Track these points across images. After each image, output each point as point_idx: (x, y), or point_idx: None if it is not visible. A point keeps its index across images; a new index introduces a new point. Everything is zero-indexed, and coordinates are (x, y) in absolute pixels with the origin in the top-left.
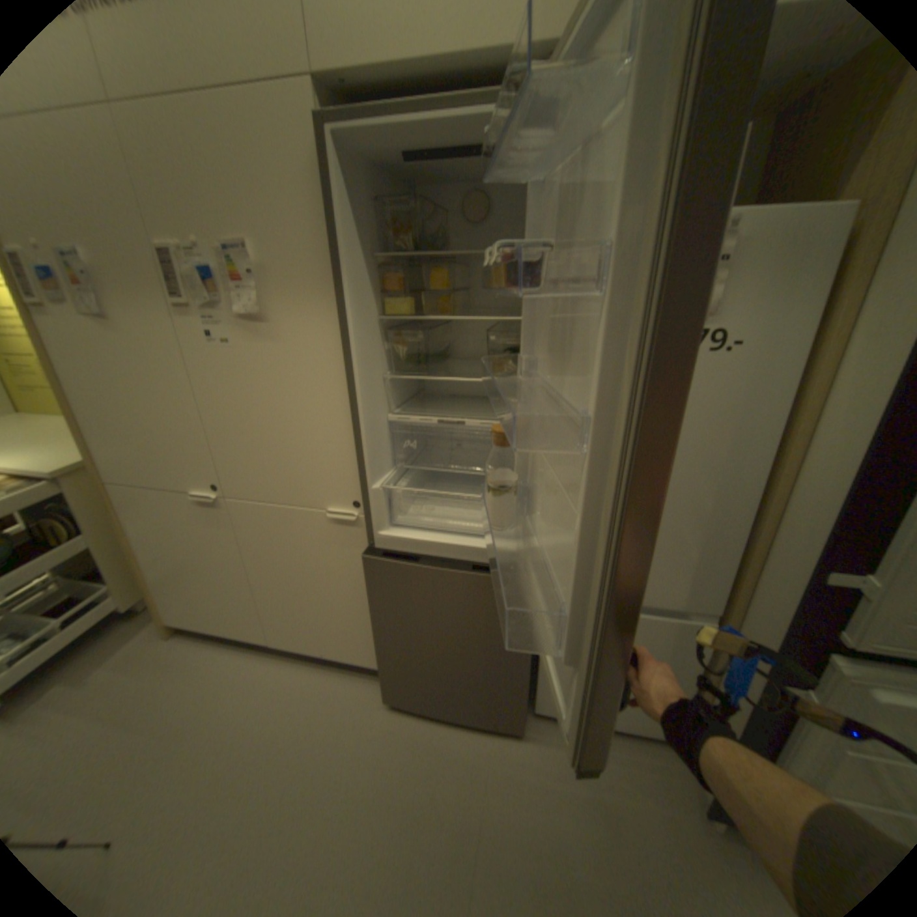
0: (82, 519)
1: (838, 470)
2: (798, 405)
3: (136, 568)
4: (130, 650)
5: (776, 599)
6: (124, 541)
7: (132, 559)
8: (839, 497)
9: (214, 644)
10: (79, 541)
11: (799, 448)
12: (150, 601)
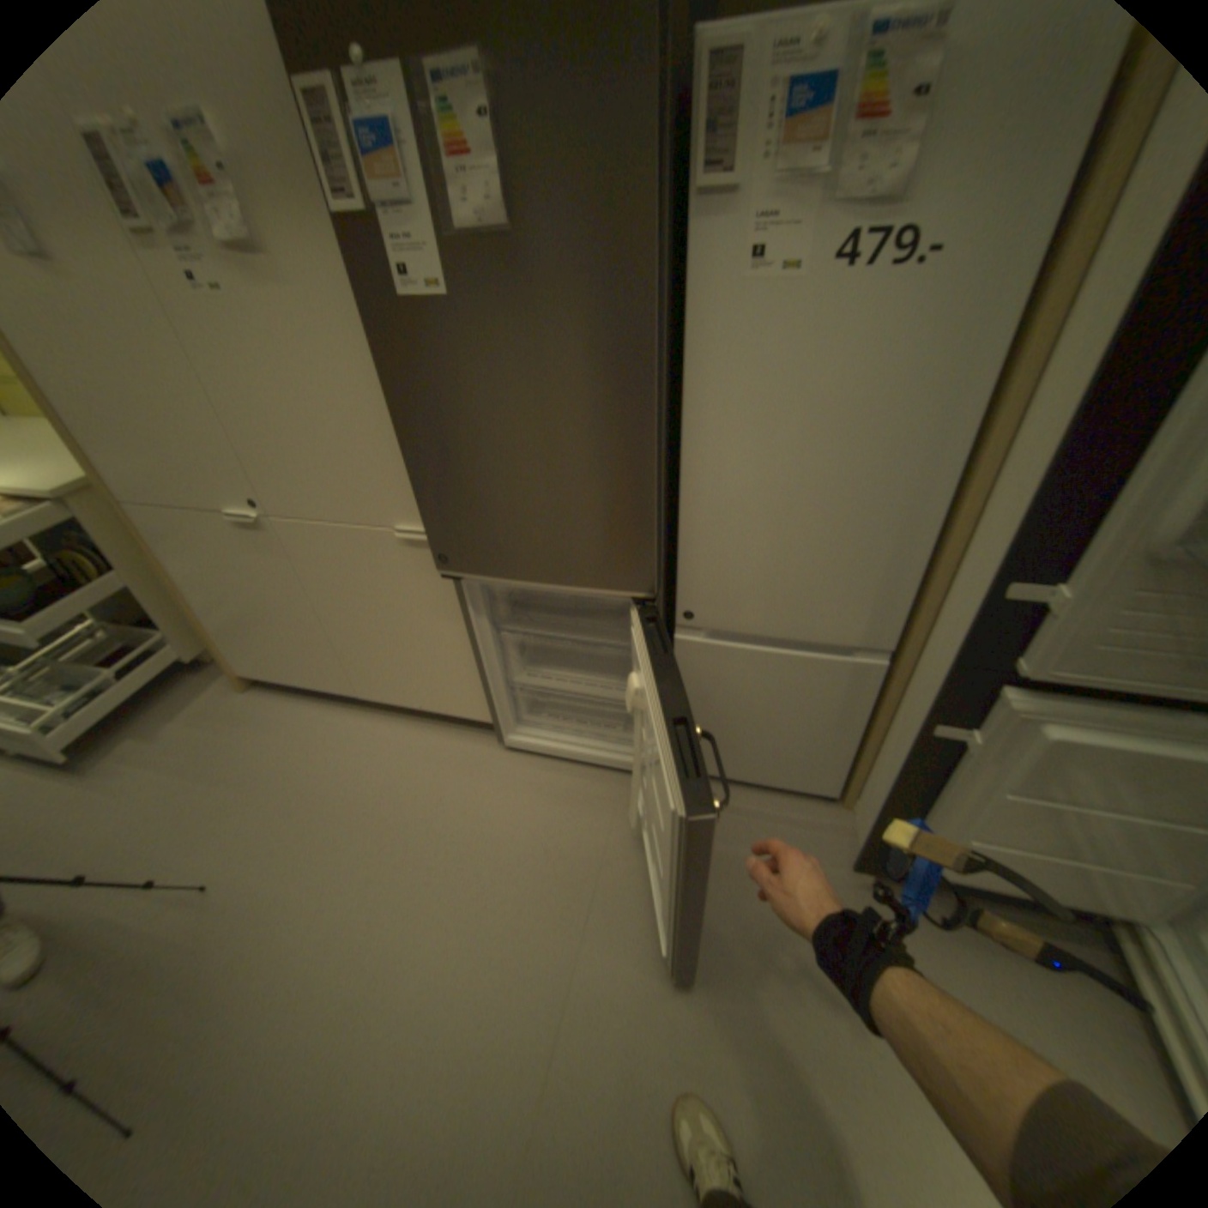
0: (110, 550)
1: (1051, 442)
2: (1019, 349)
3: (187, 608)
4: (203, 702)
5: (955, 625)
6: (165, 575)
7: (180, 597)
8: (1045, 481)
9: (299, 696)
10: (114, 577)
11: (1012, 416)
12: (214, 647)
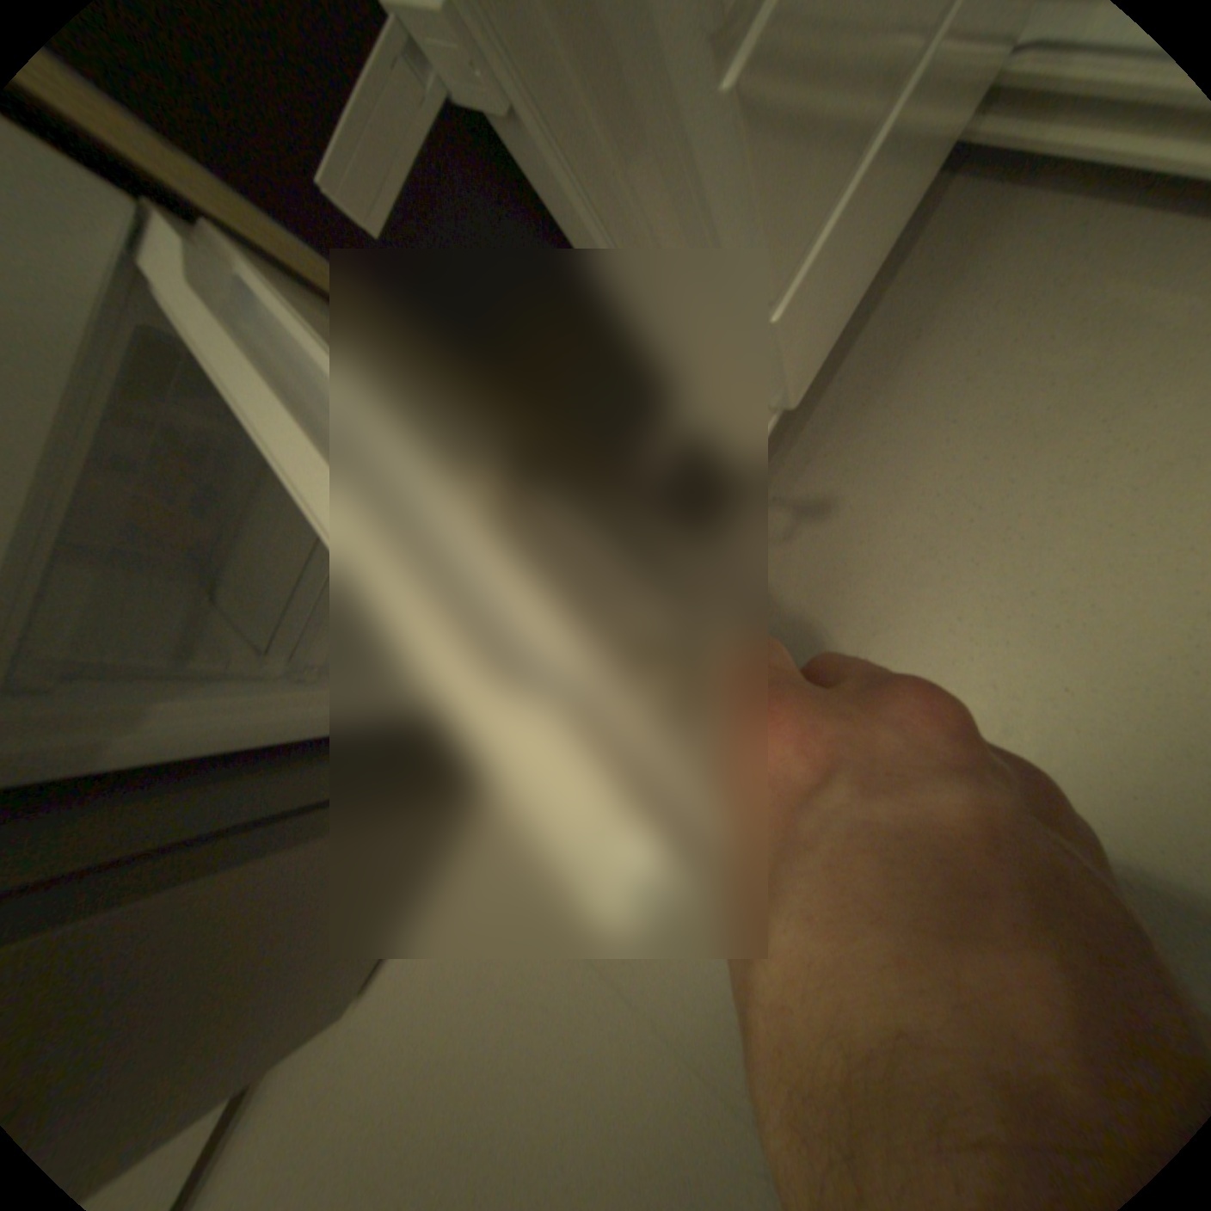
0: None
1: None
2: None
3: None
4: None
5: None
6: None
7: None
8: None
9: None
10: None
11: None
12: None
